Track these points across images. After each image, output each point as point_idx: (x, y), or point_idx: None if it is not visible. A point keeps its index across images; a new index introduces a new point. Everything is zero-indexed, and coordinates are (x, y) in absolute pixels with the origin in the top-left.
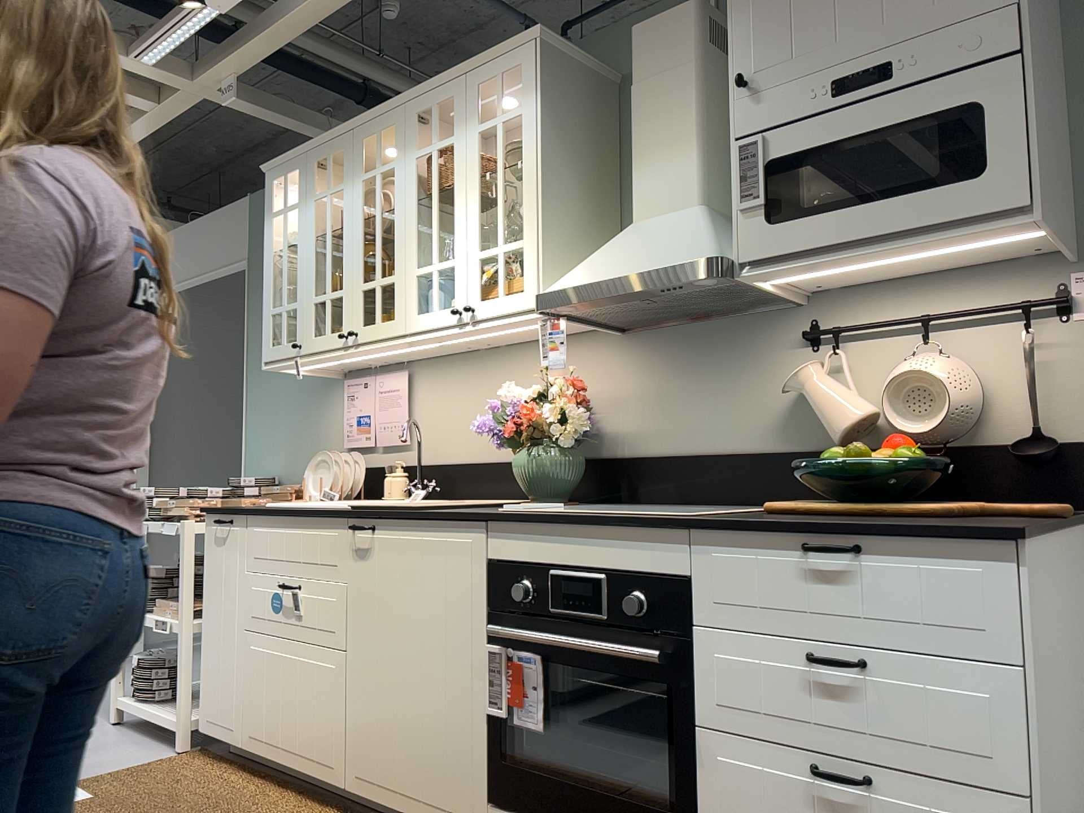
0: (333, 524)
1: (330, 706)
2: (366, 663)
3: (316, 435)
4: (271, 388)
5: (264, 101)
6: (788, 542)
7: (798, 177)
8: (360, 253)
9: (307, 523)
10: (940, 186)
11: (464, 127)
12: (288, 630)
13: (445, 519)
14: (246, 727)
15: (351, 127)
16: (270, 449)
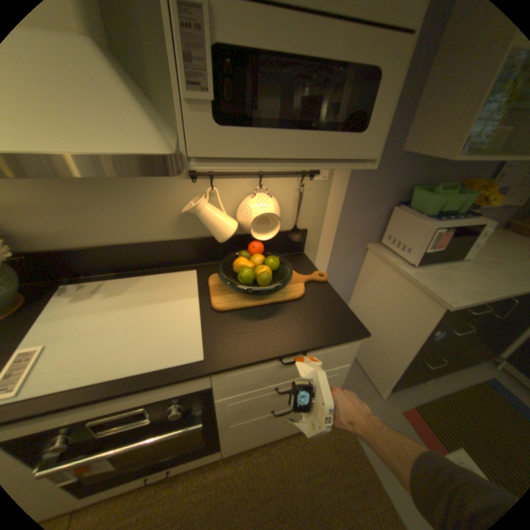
0: None
1: None
2: None
3: None
4: None
5: None
6: (270, 360)
7: (244, 77)
8: None
9: None
10: (343, 130)
11: None
12: None
13: None
14: None
15: None
16: None
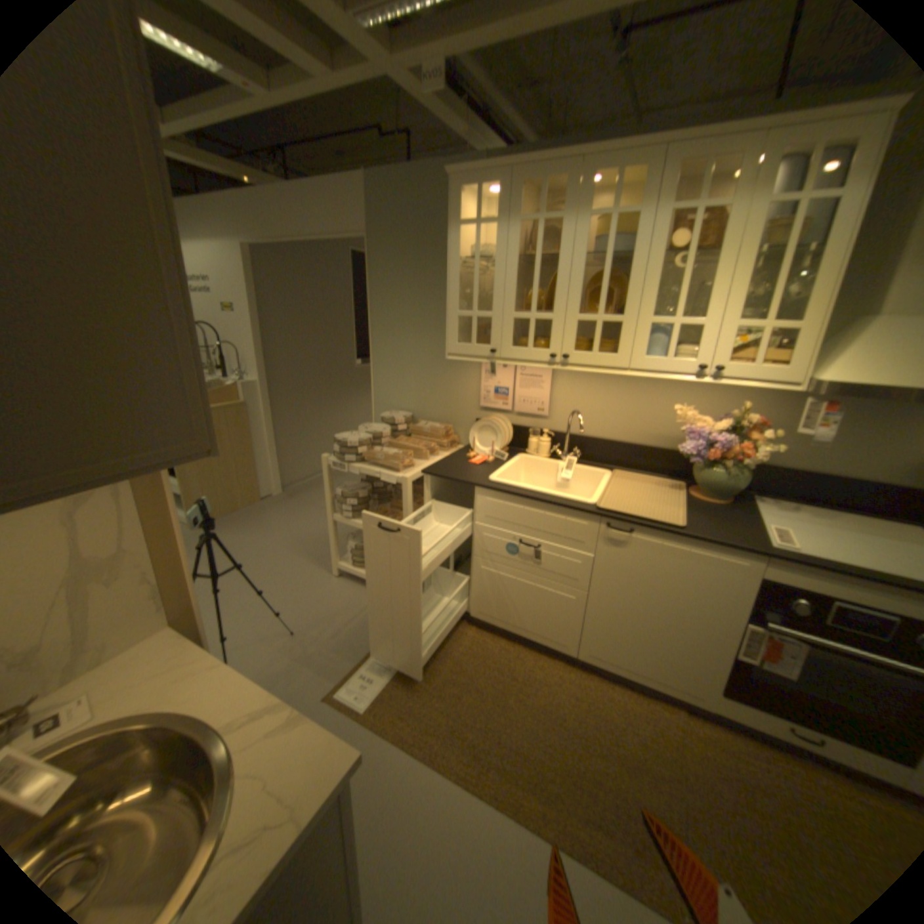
0: (584, 517)
1: (568, 618)
2: (611, 605)
3: (448, 391)
4: (398, 348)
5: (431, 83)
6: None
7: None
8: (580, 287)
9: (552, 510)
10: None
11: (752, 191)
12: (524, 568)
13: (726, 547)
14: (476, 608)
15: (582, 151)
16: (399, 392)
